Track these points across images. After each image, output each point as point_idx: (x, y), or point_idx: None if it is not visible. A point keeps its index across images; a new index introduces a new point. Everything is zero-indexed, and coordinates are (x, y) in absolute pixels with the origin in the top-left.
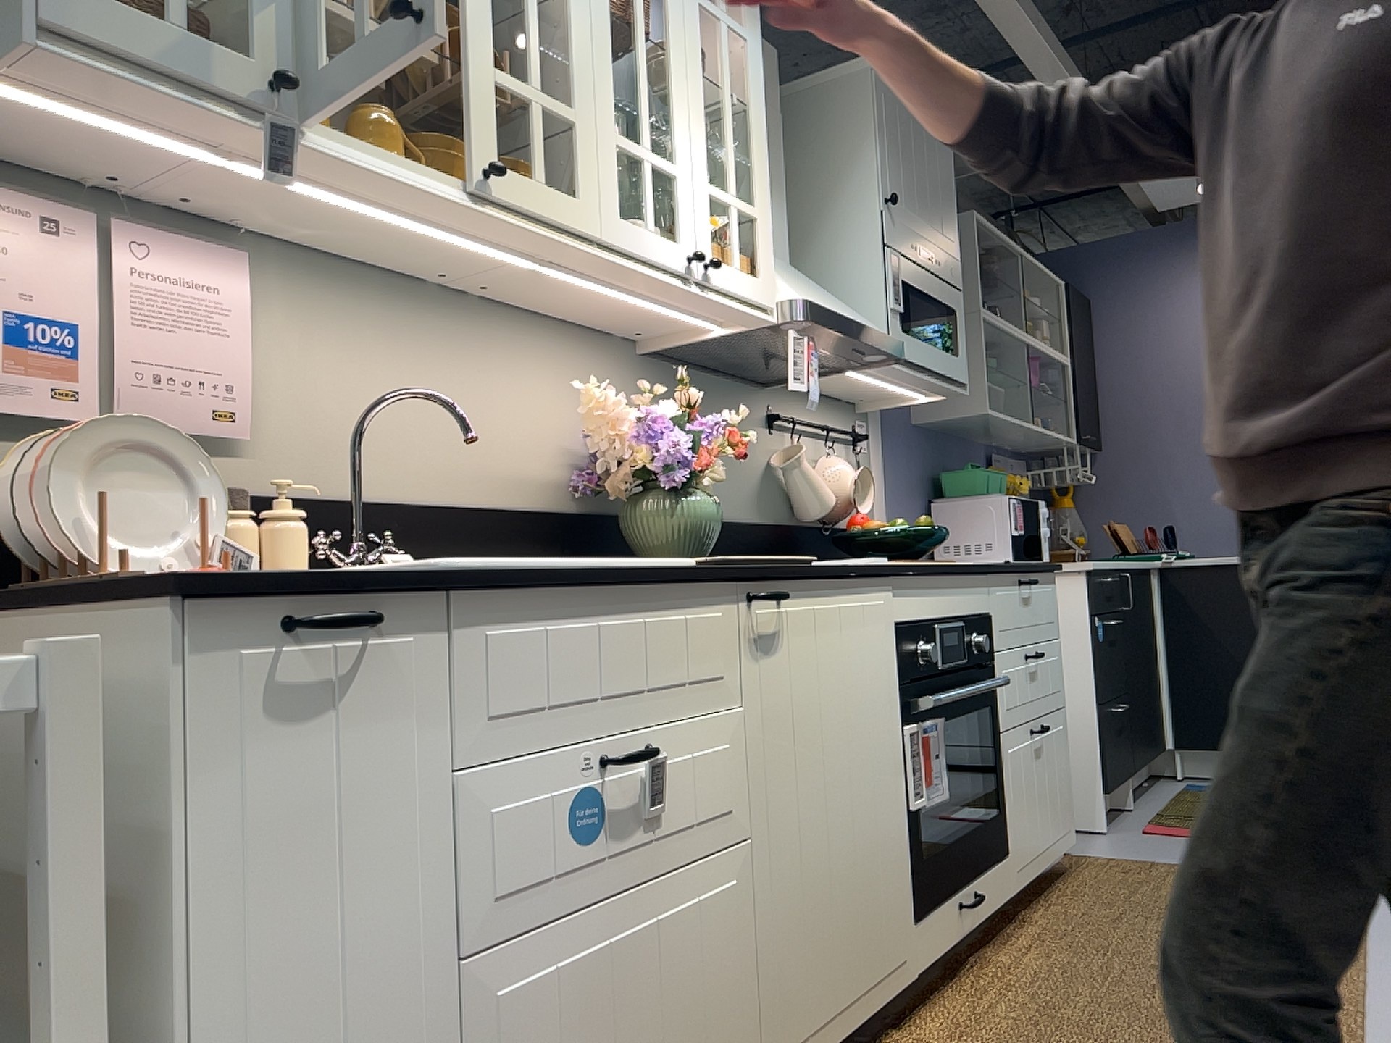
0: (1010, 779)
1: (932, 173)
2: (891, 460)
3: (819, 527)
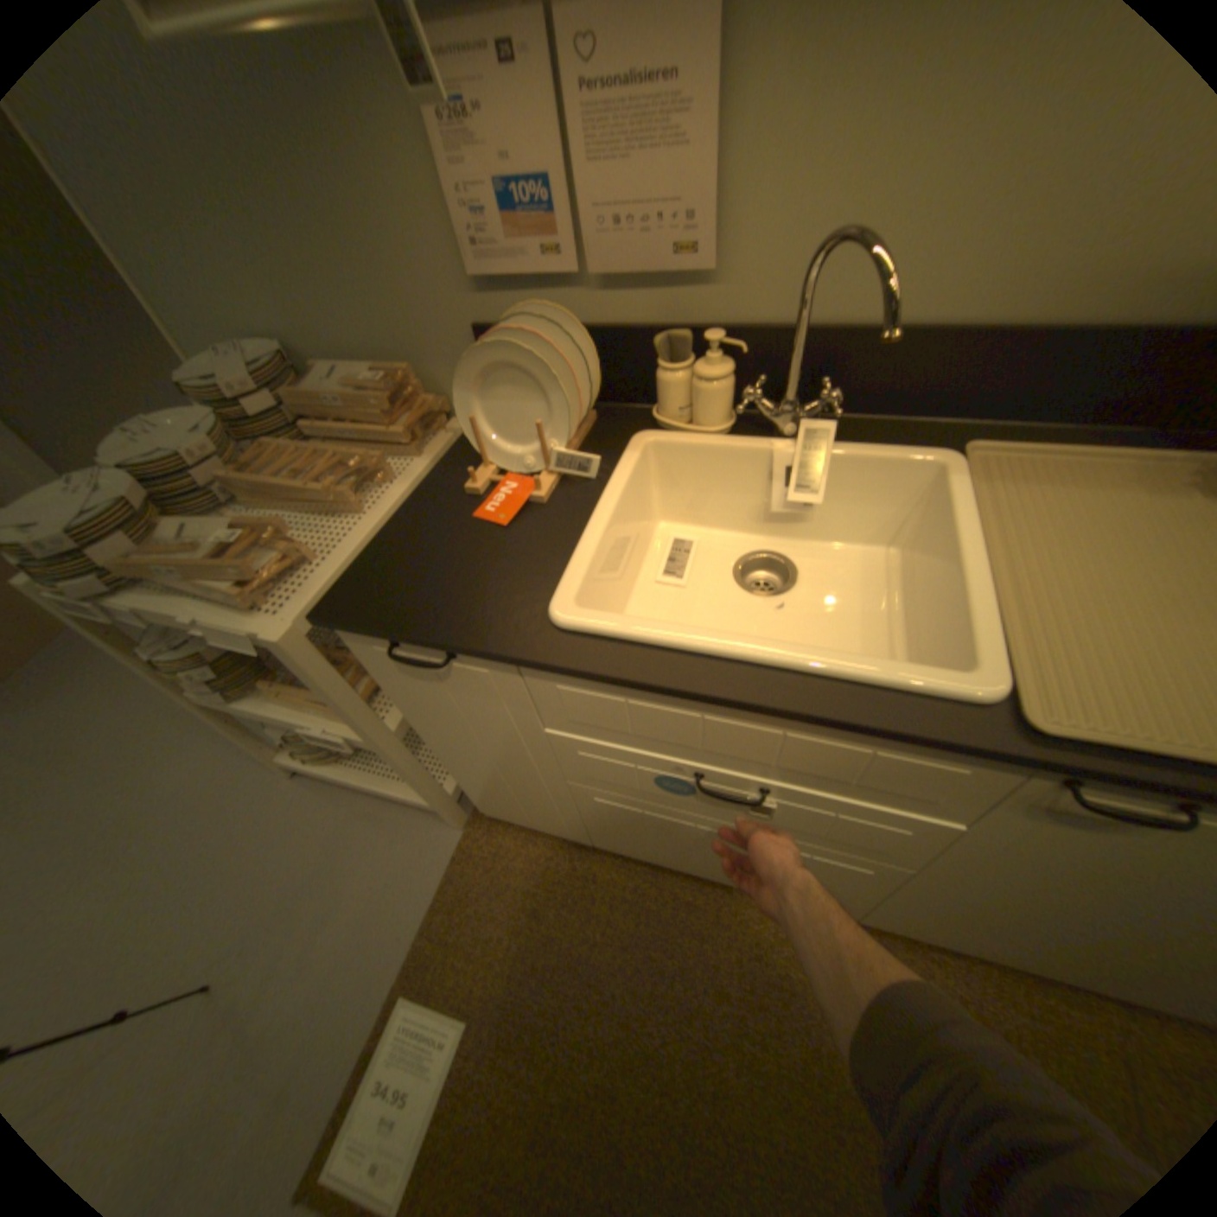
0: None
1: None
2: None
3: None
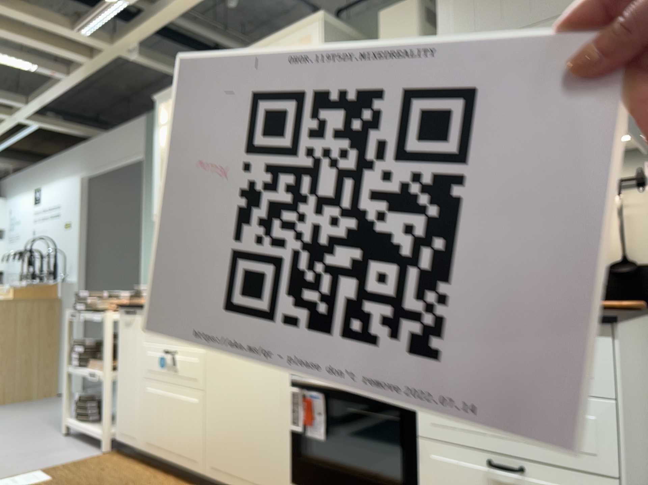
0: (429, 478)
1: None
2: None
3: None
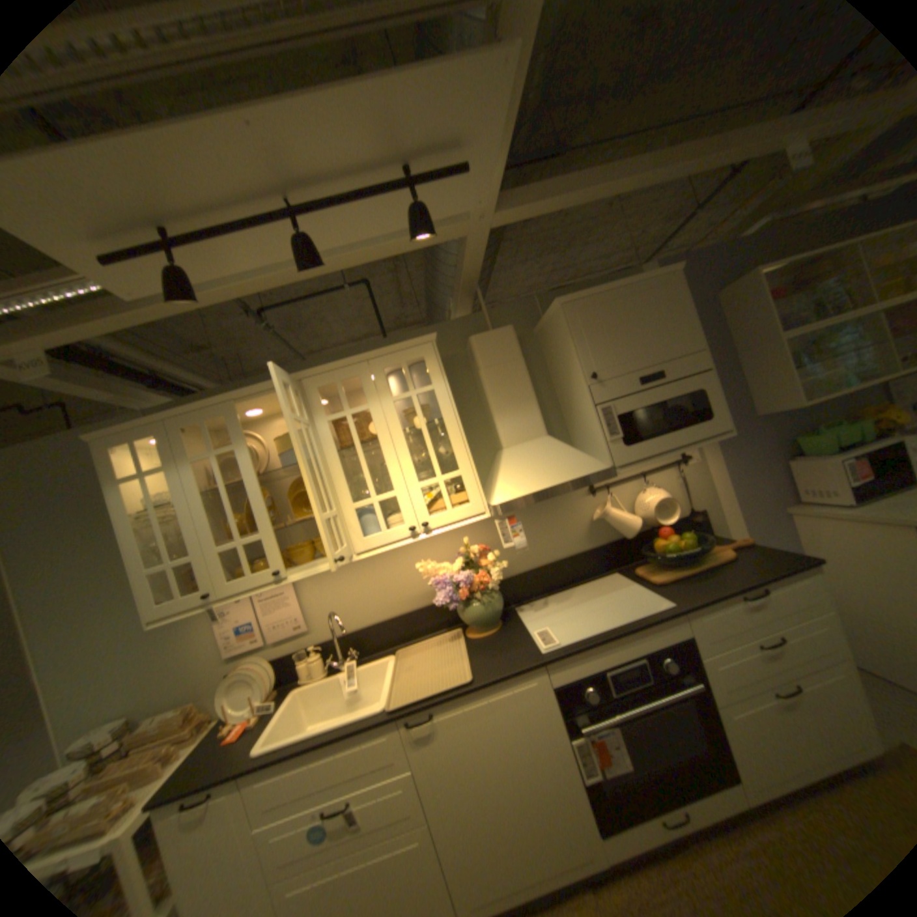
0: (737, 738)
1: (648, 317)
2: (728, 455)
3: (647, 531)
